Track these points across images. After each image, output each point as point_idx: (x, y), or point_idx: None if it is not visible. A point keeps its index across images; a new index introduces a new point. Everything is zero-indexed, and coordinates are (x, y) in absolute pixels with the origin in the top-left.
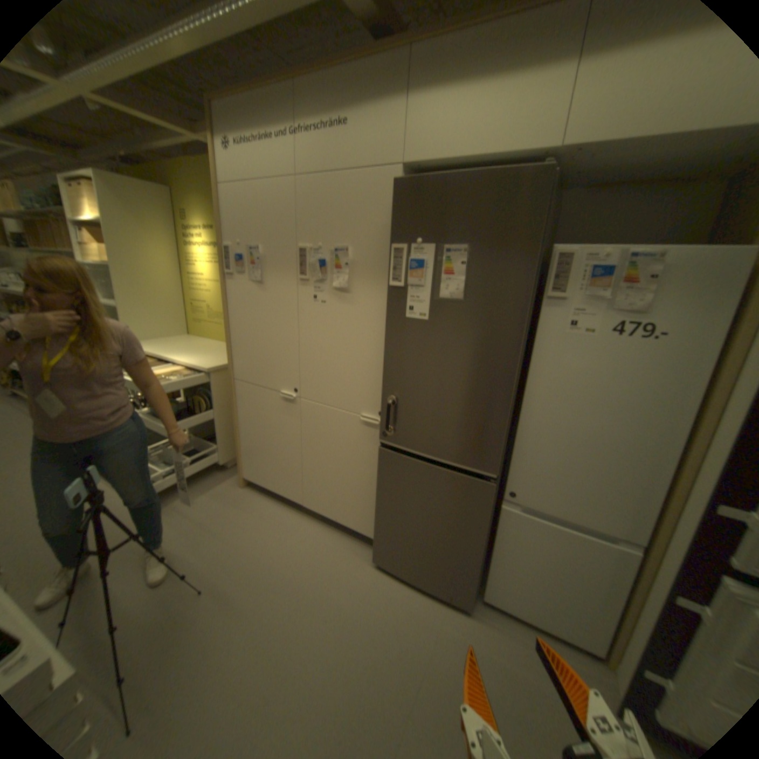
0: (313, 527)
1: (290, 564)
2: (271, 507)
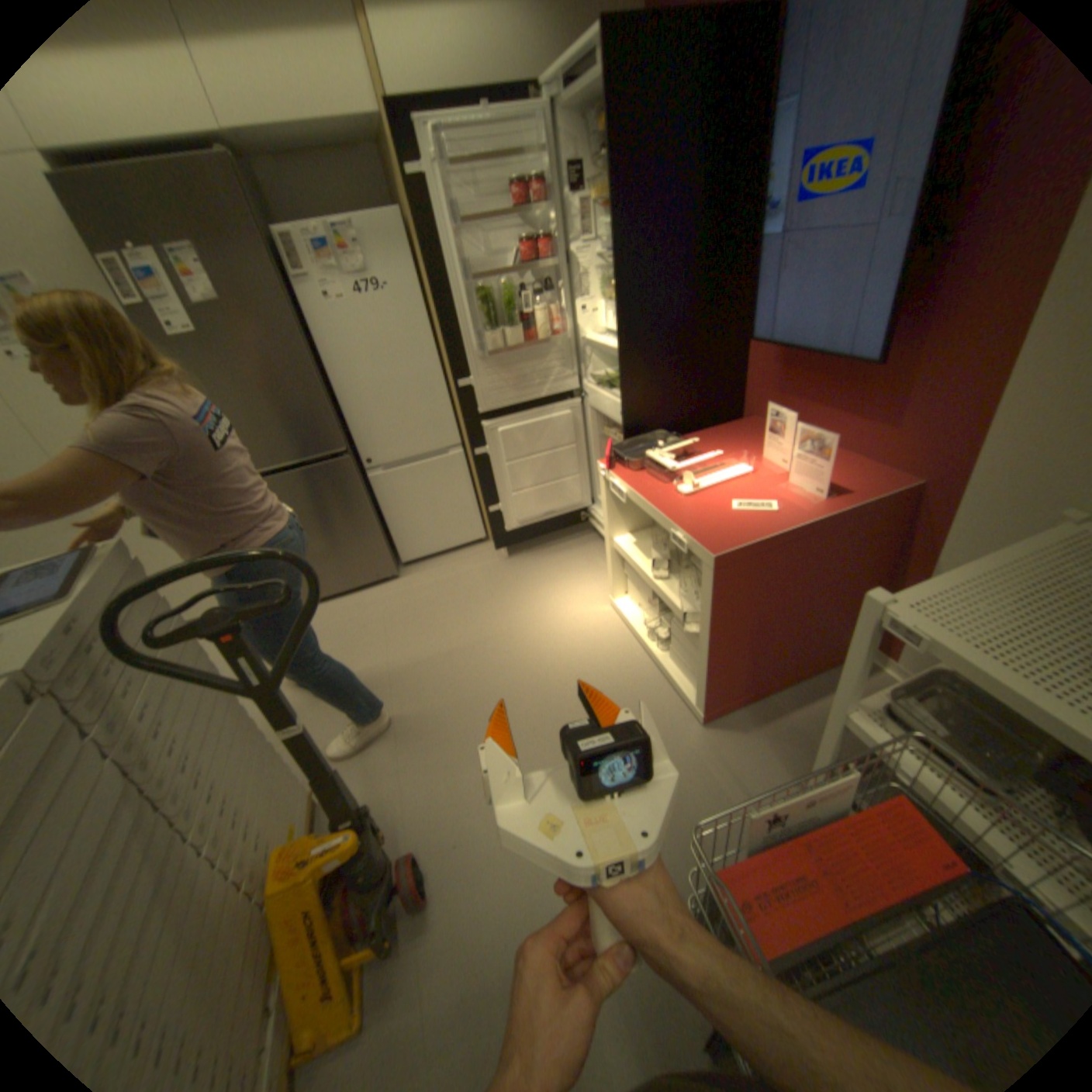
0: None
1: None
2: None
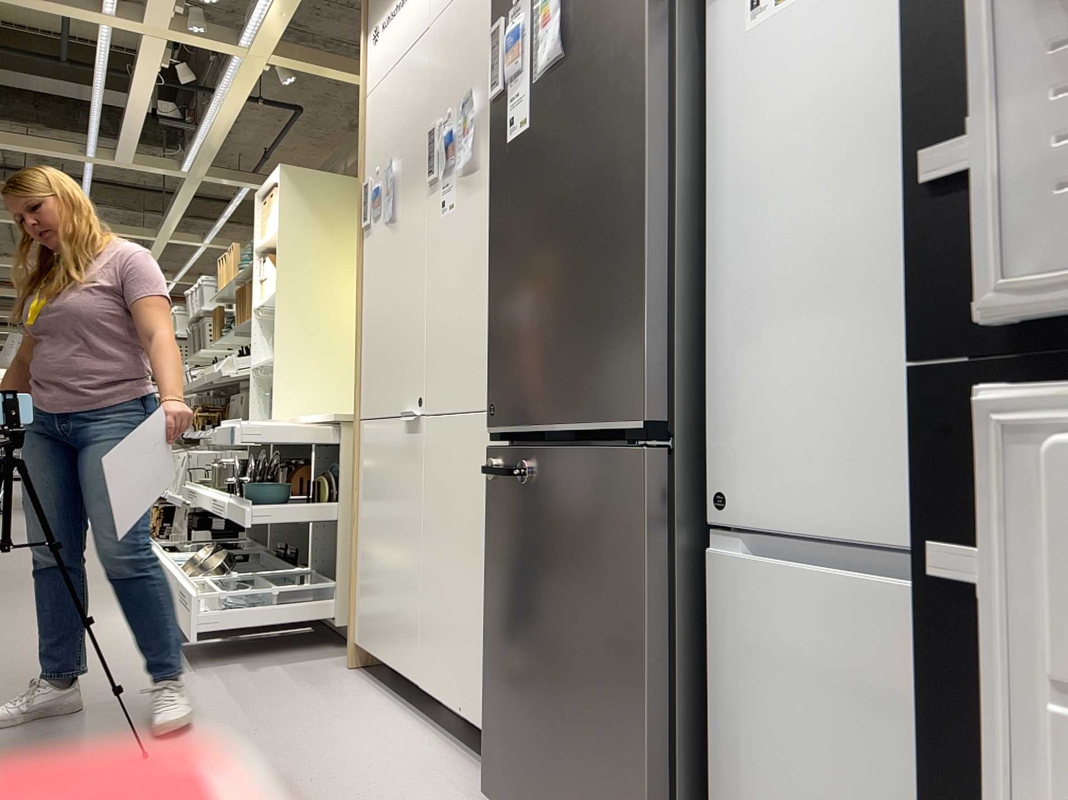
0: (420, 738)
1: (322, 771)
2: (372, 699)
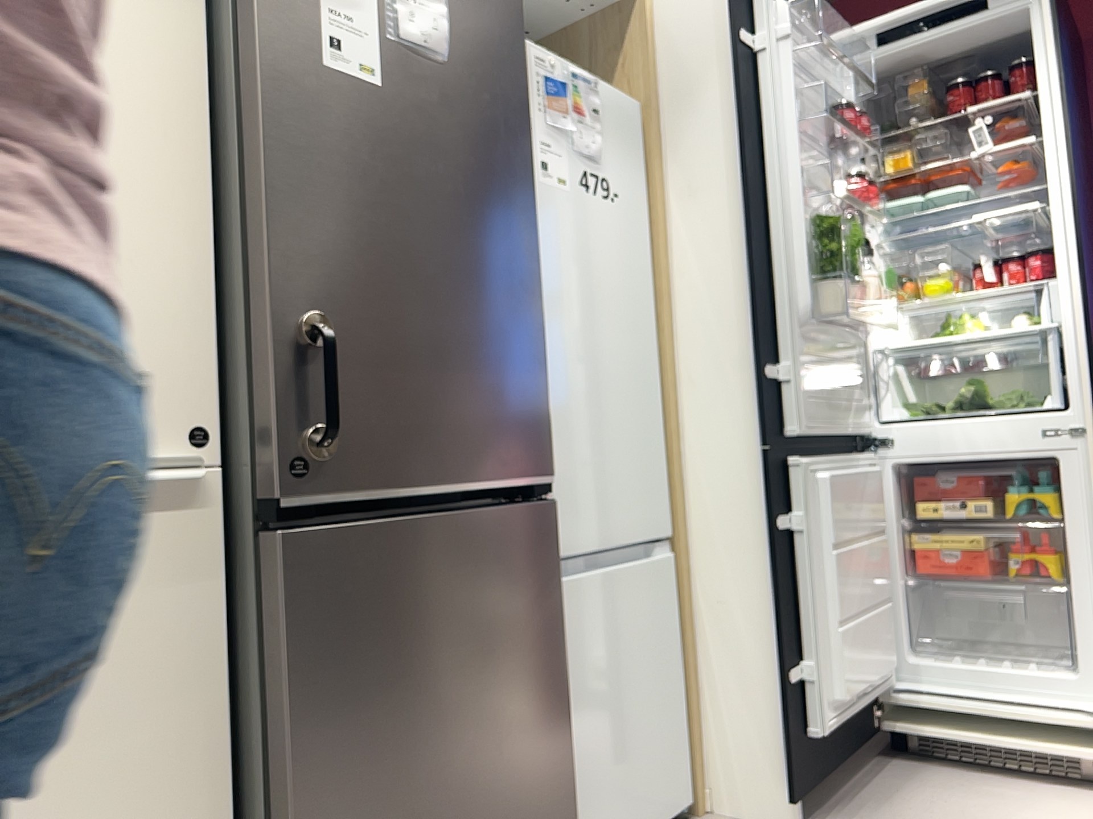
0: None
1: None
2: None
